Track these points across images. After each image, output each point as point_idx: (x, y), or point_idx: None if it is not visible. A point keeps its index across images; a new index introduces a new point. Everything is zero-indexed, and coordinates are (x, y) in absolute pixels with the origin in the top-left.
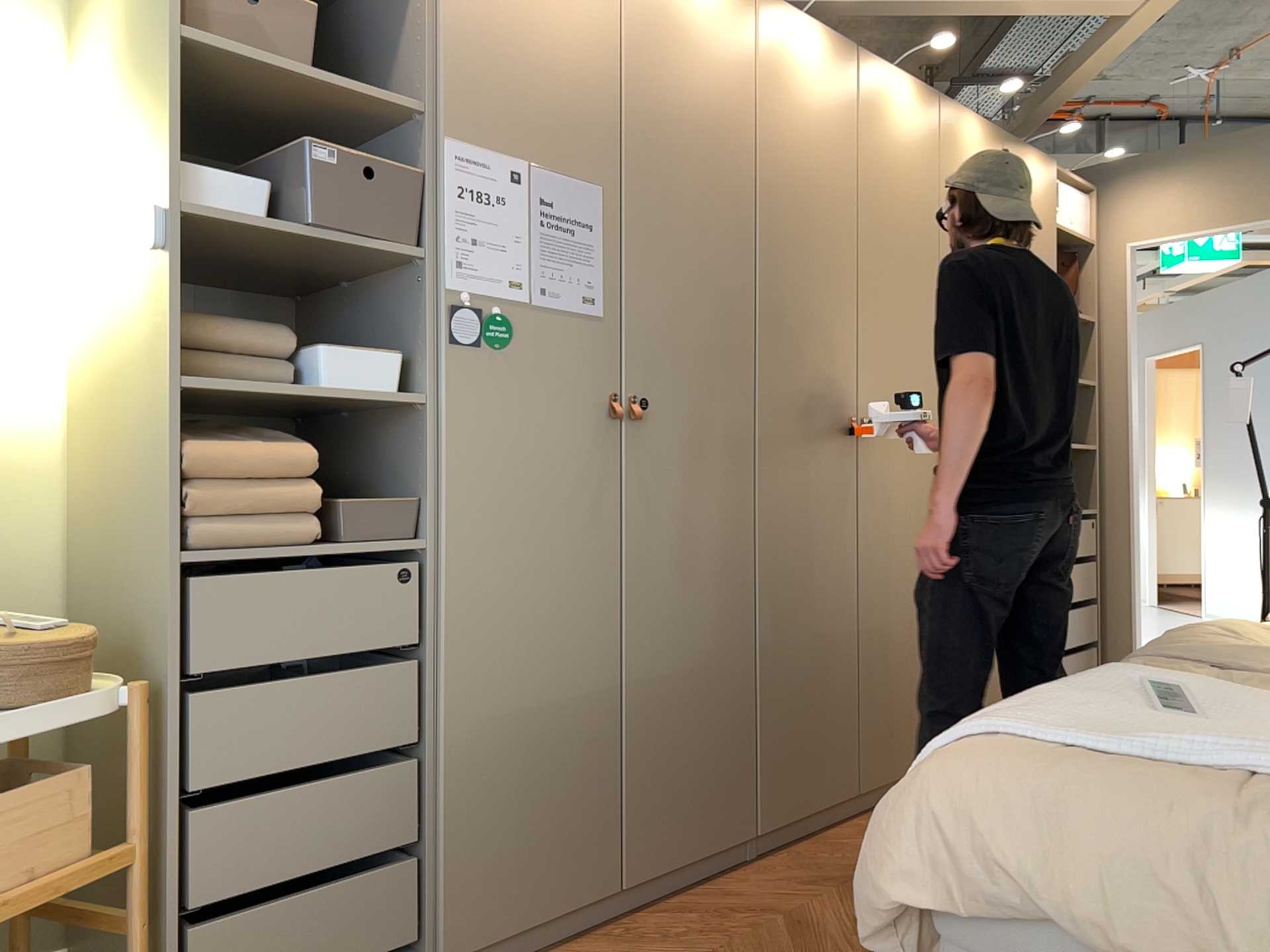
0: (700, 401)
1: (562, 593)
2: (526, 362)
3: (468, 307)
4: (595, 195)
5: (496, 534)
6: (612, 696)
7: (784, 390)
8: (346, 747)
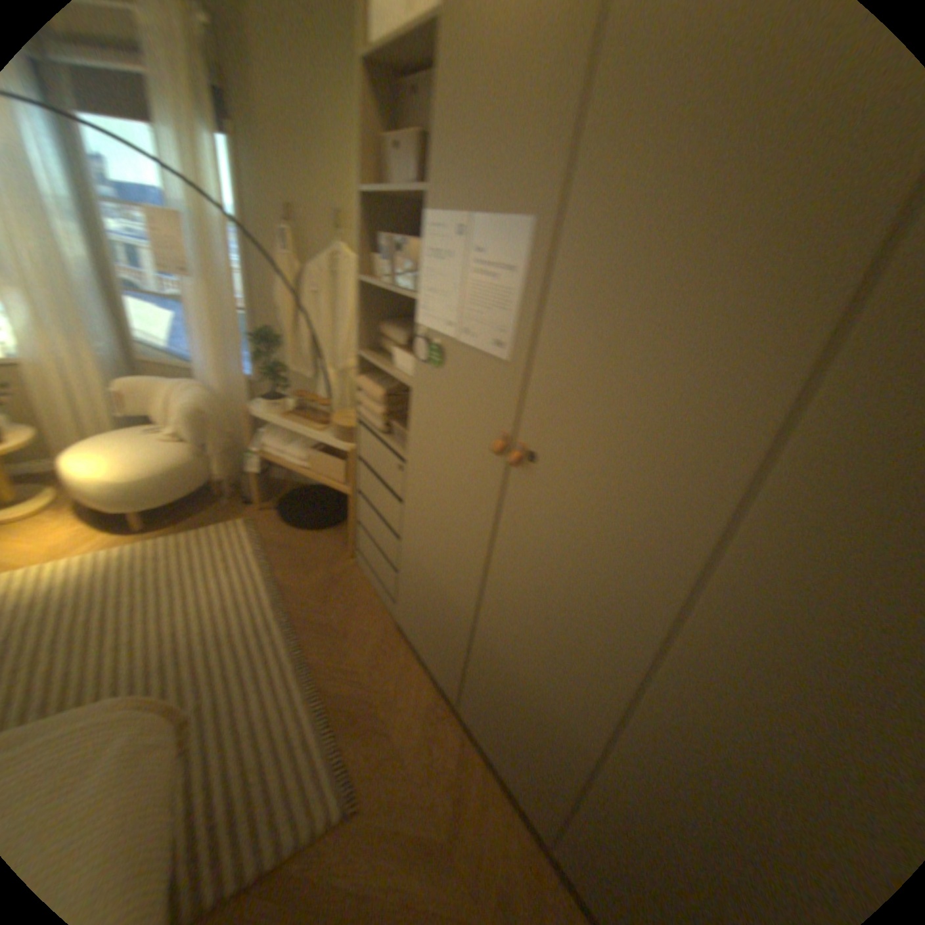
0: (599, 493)
1: (449, 539)
2: (449, 385)
3: (424, 338)
4: (525, 232)
5: (425, 478)
6: (466, 622)
7: (813, 588)
8: (383, 516)
